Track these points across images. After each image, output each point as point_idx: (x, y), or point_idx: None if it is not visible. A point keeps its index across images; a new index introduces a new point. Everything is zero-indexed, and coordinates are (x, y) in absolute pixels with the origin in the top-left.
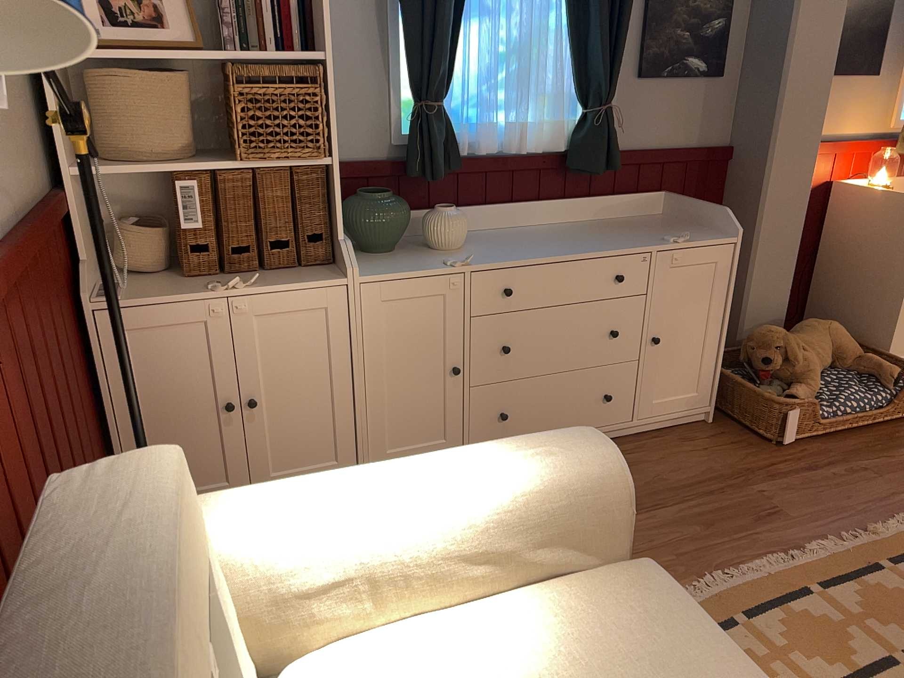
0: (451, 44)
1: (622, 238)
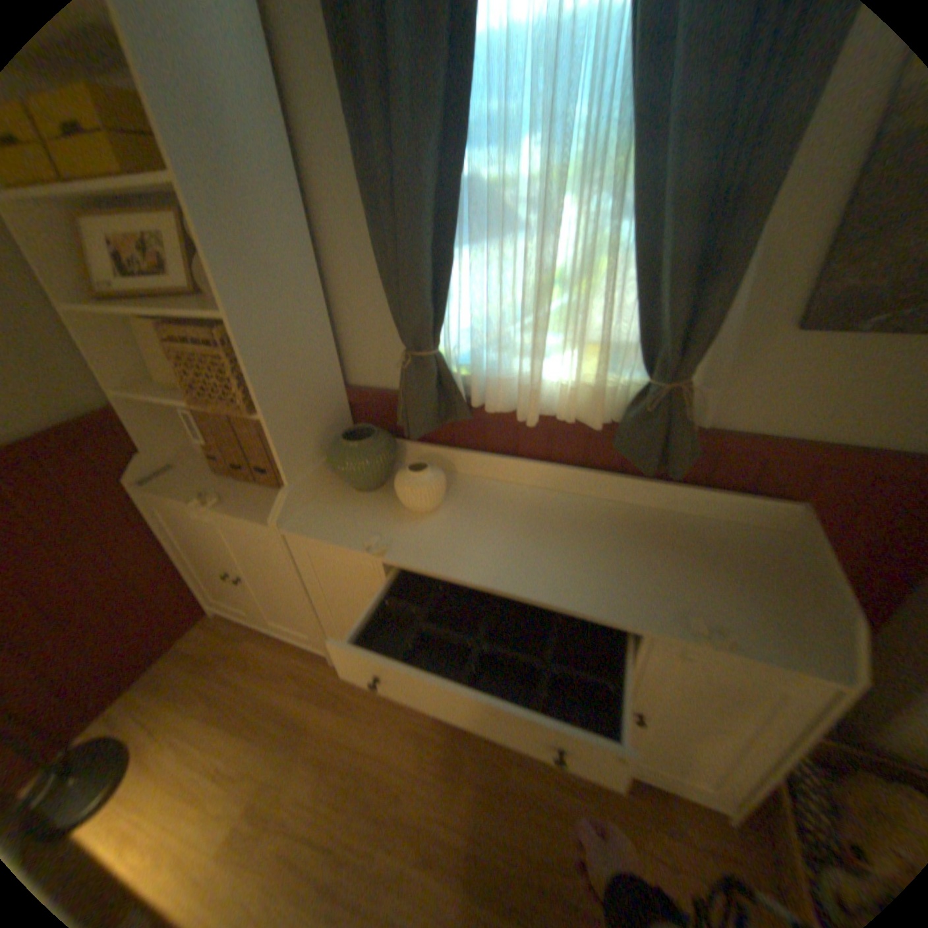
0: (438, 278)
1: (630, 579)
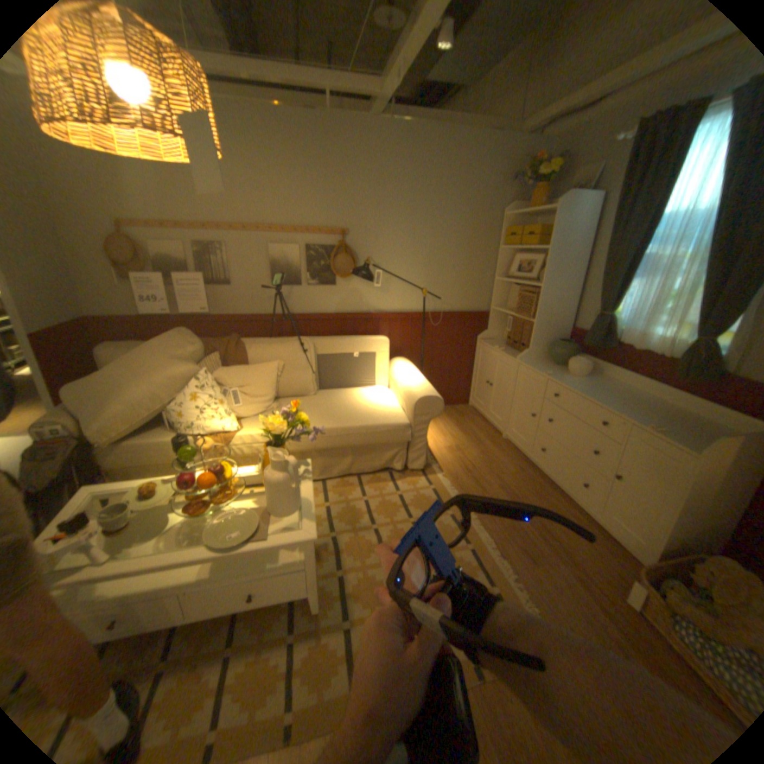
0: (622, 287)
1: (643, 414)
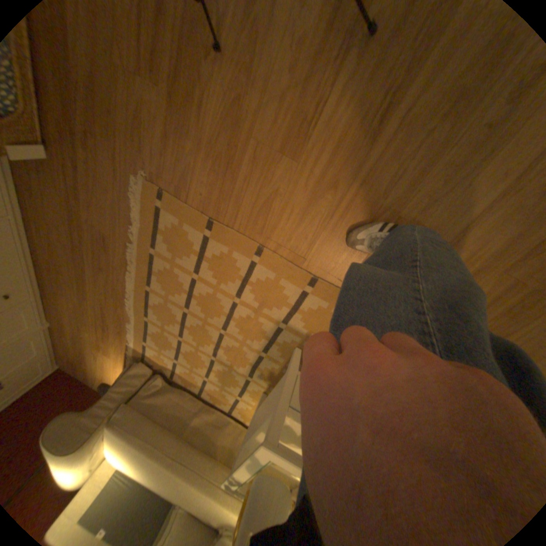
0: None
1: None
